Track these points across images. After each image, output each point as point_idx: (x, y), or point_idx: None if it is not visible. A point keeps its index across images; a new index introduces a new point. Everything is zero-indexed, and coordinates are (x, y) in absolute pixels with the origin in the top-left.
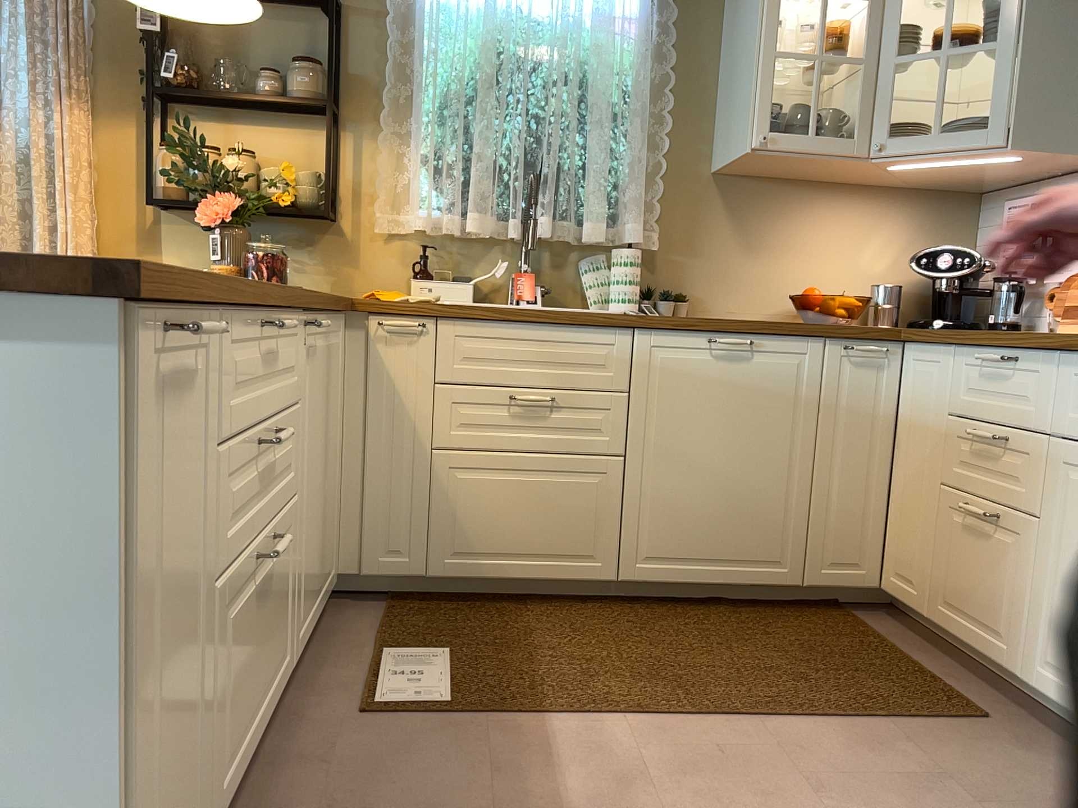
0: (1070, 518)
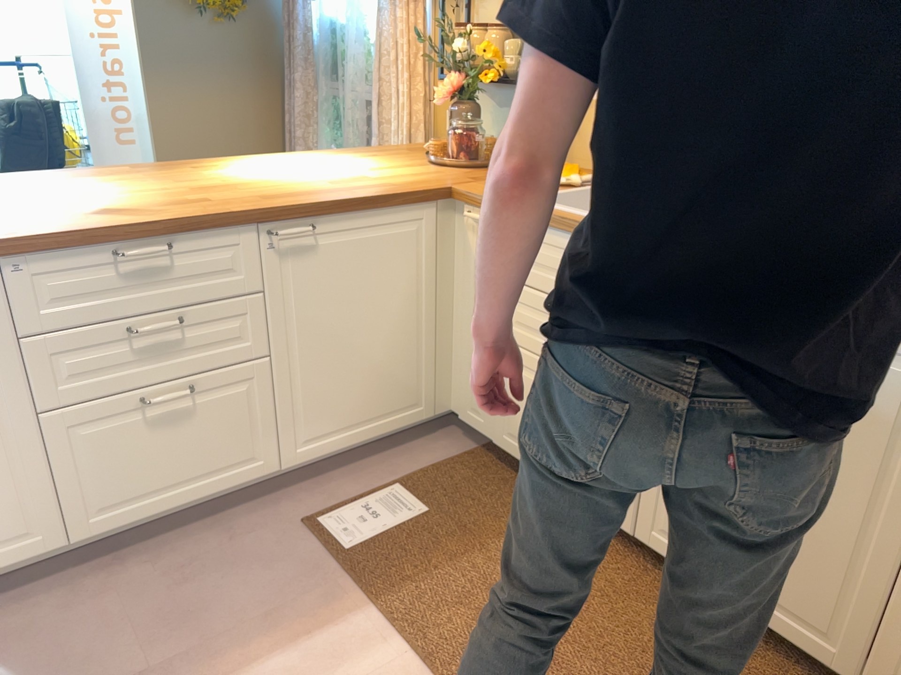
0: None
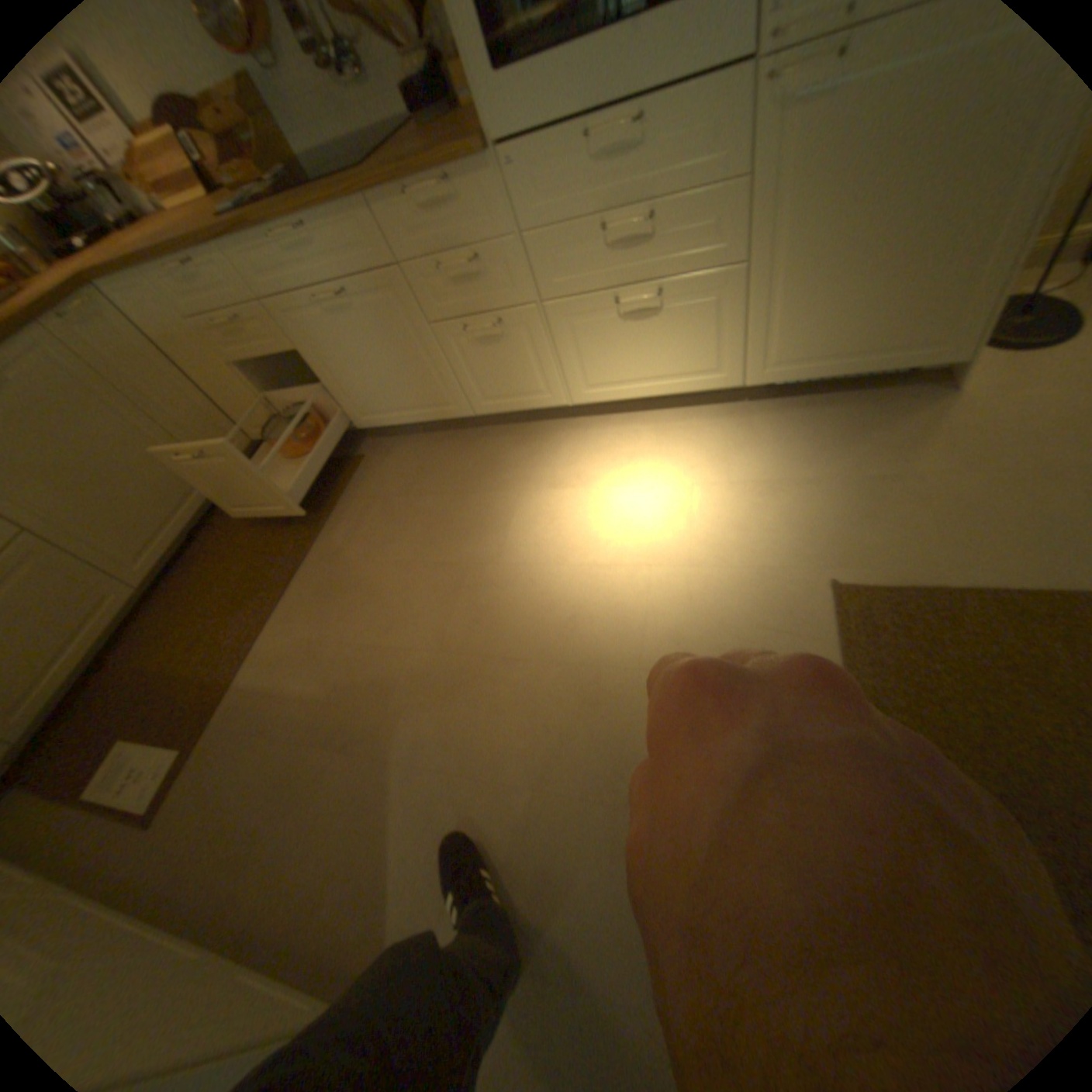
0: (310, 340)
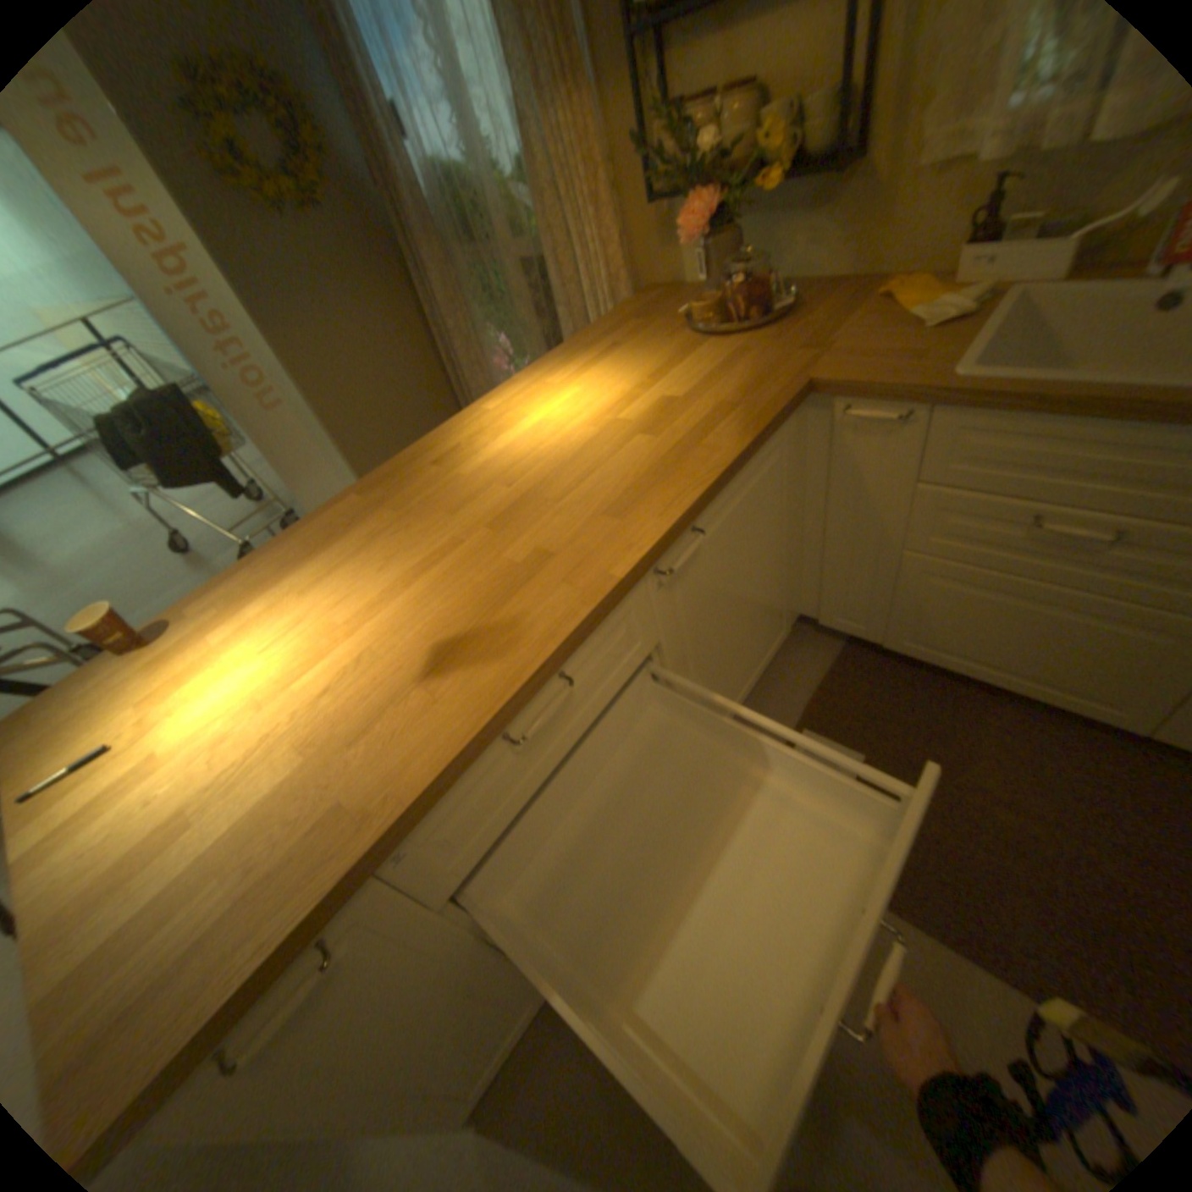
0: None
